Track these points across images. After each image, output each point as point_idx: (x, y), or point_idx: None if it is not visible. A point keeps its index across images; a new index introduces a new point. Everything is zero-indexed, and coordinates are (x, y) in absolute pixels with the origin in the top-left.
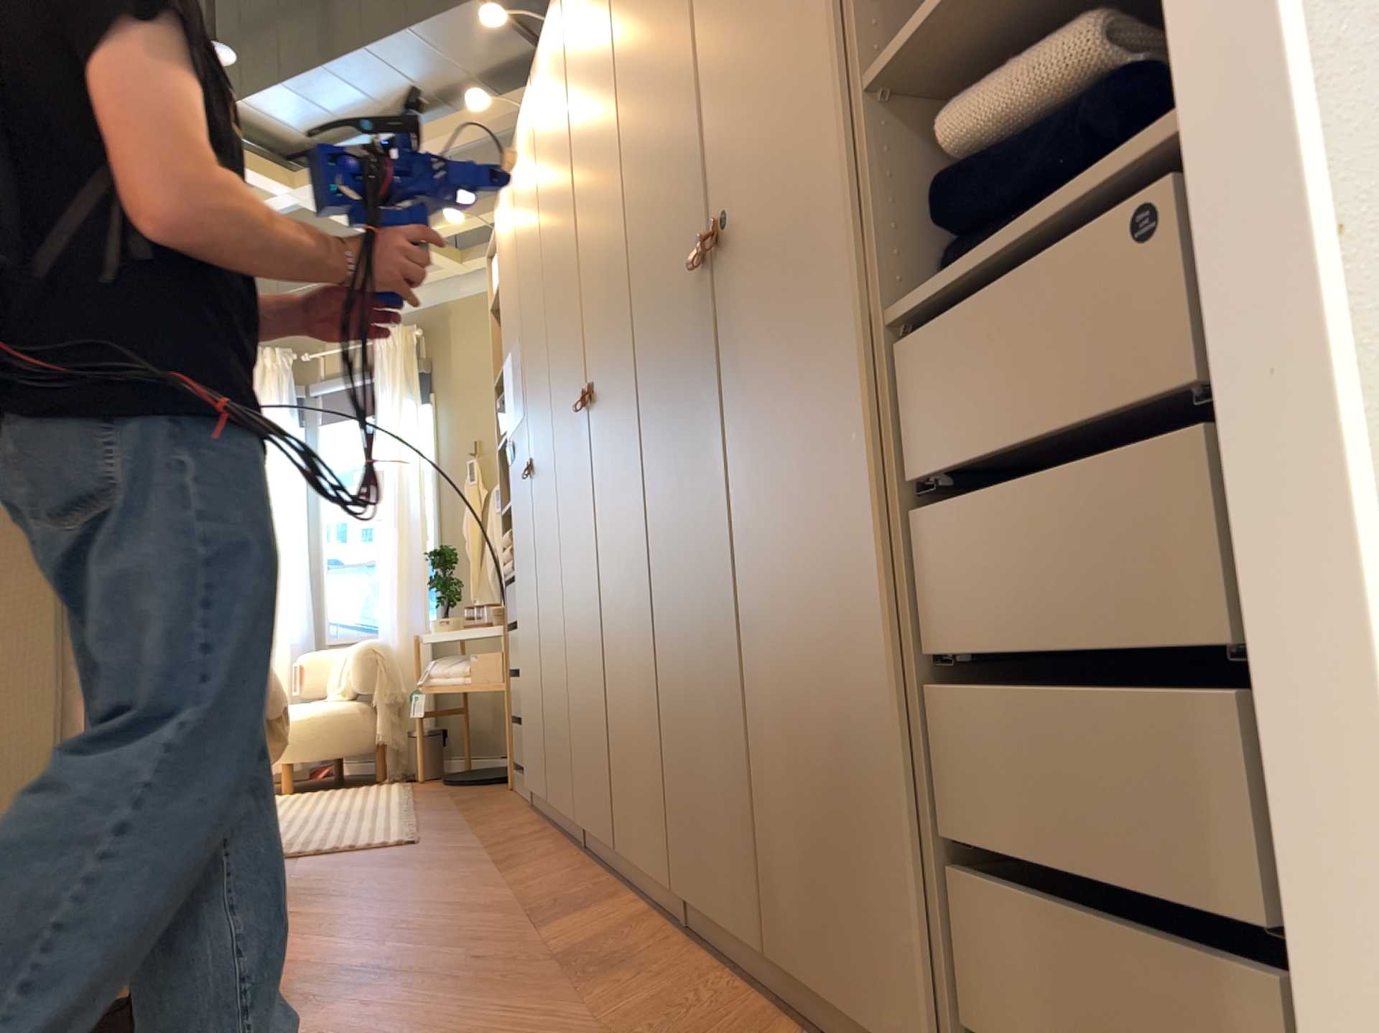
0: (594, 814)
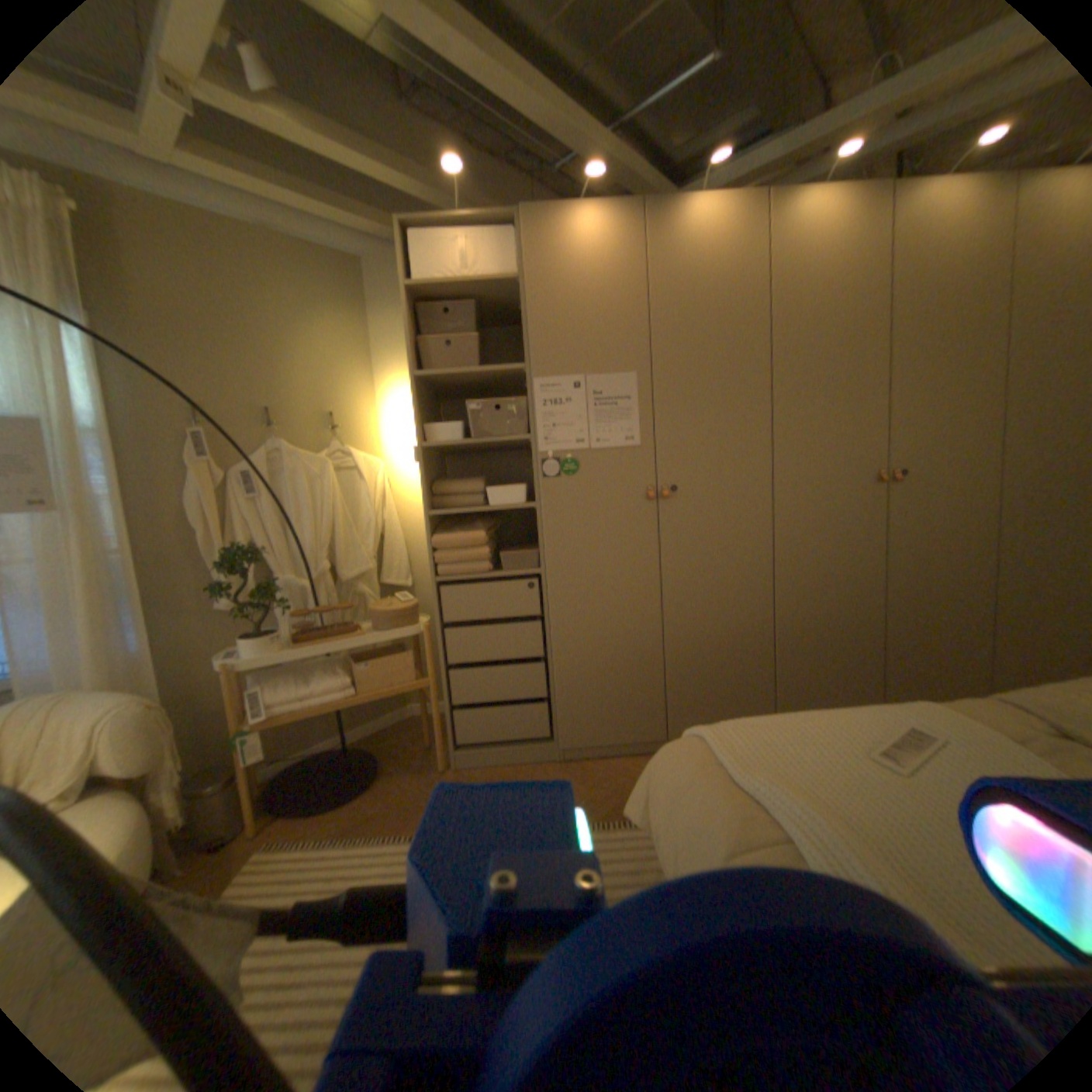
0: None
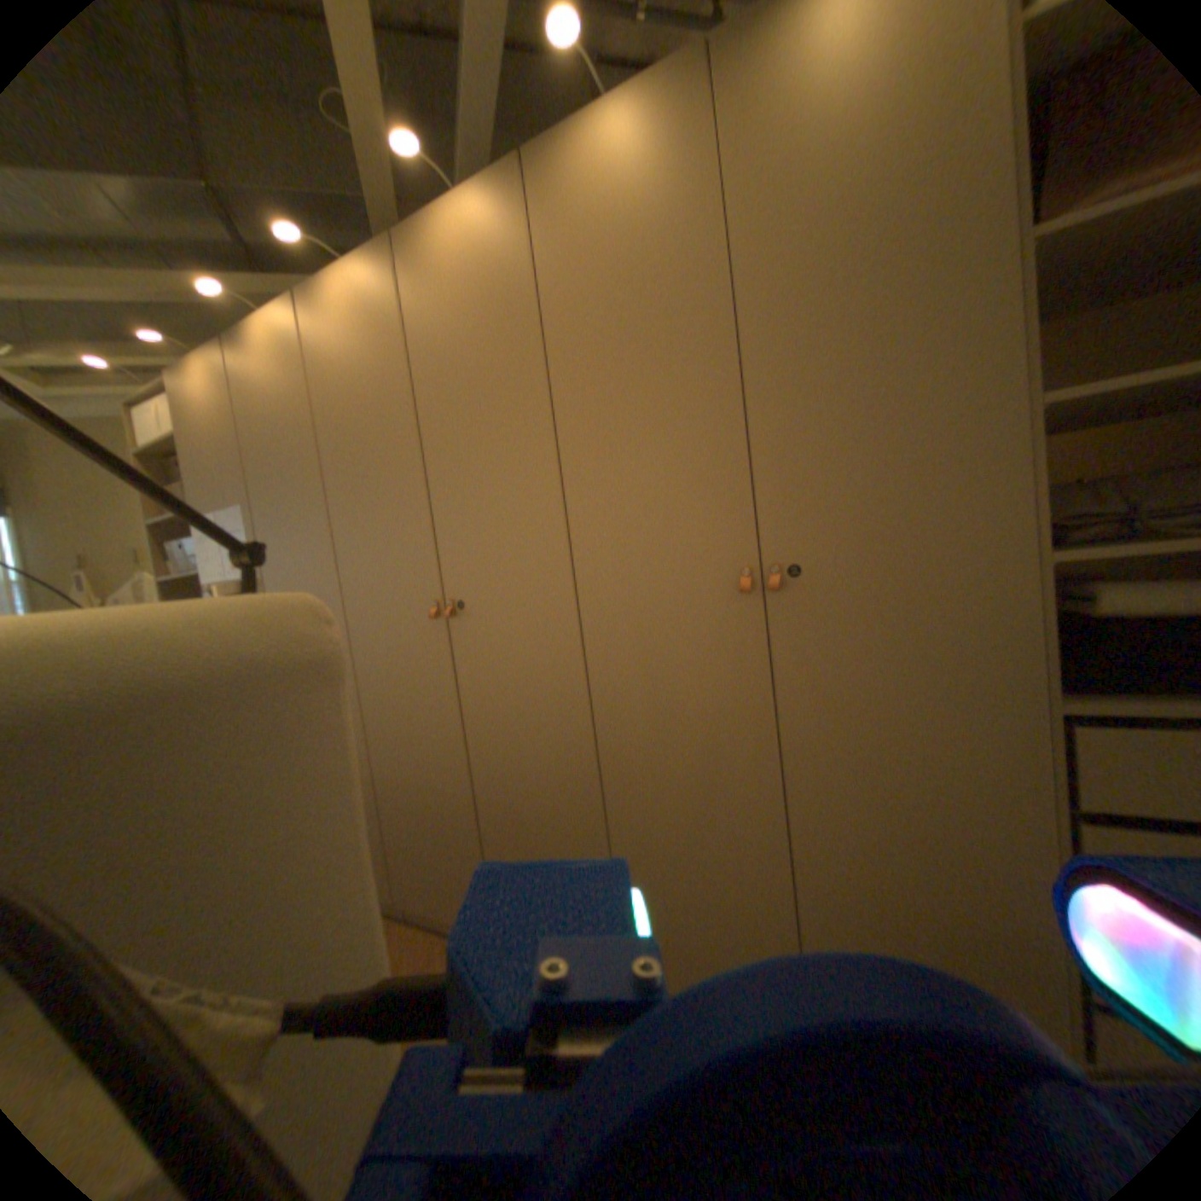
0: (431, 905)
